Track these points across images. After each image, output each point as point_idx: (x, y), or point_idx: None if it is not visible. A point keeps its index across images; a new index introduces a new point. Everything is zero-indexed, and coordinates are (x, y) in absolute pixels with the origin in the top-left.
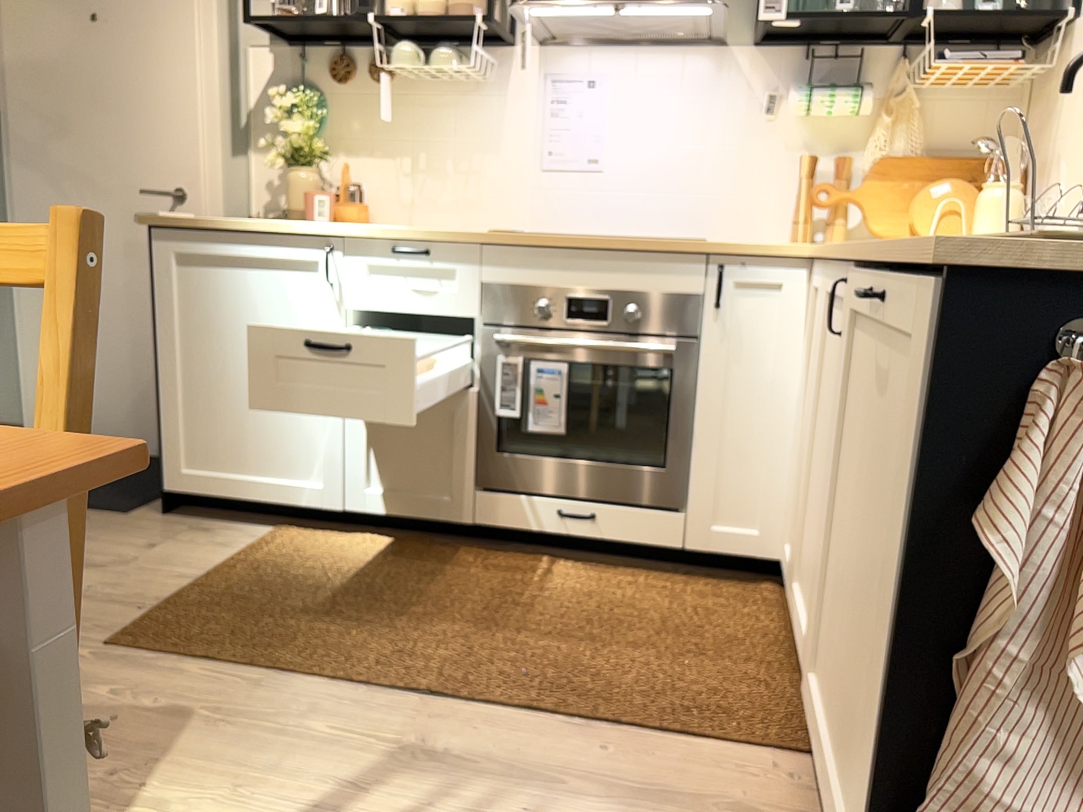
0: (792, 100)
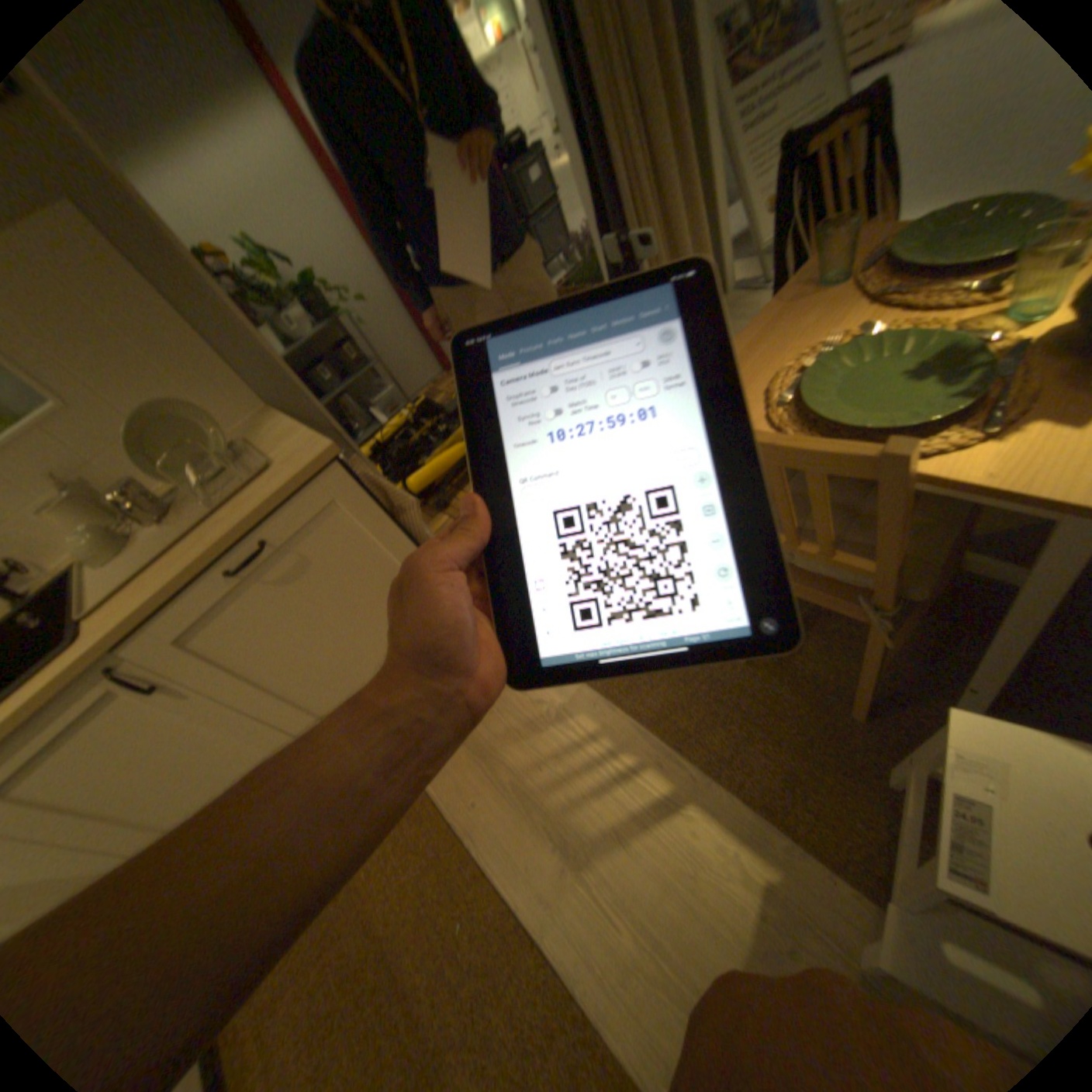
0: None
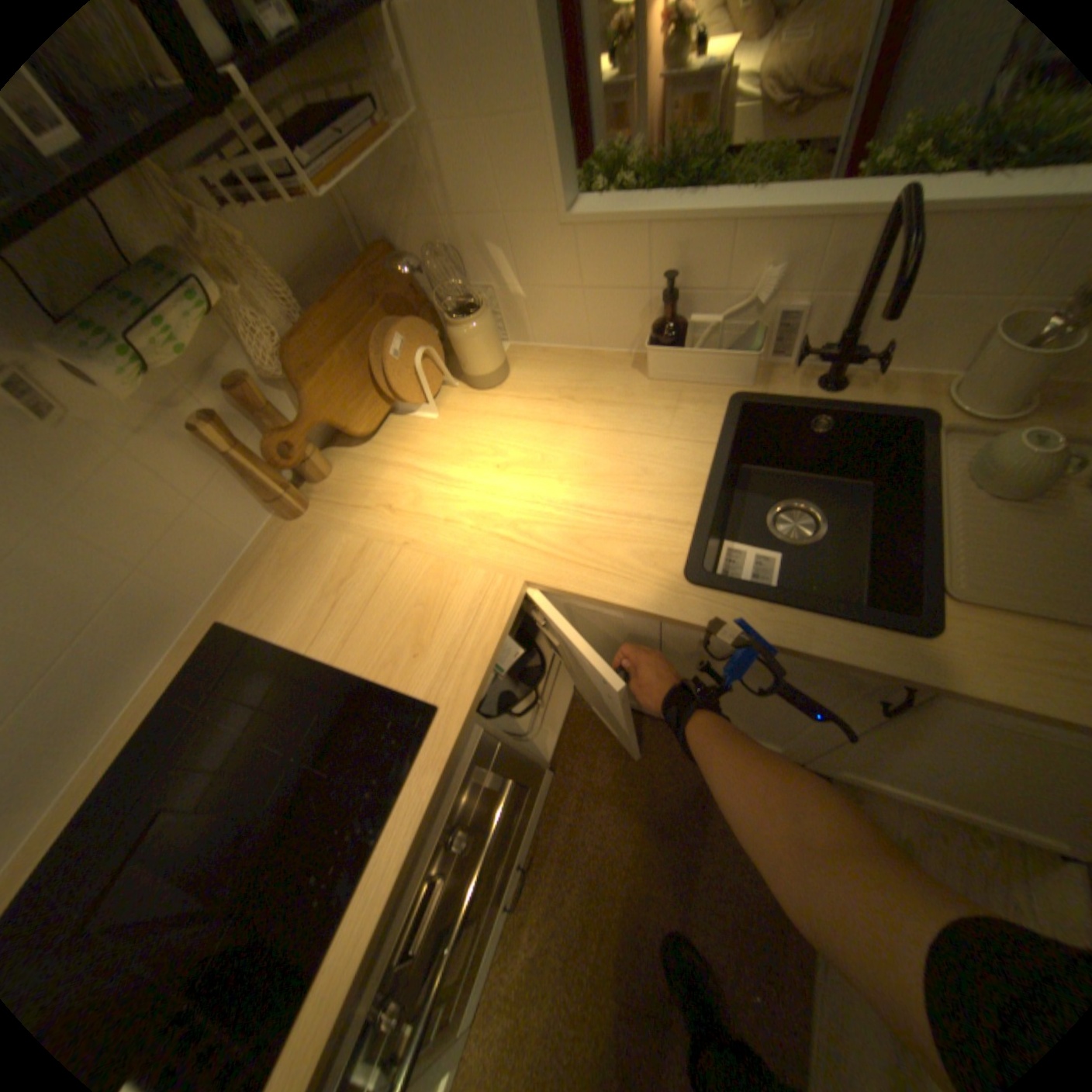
0: (105, 377)
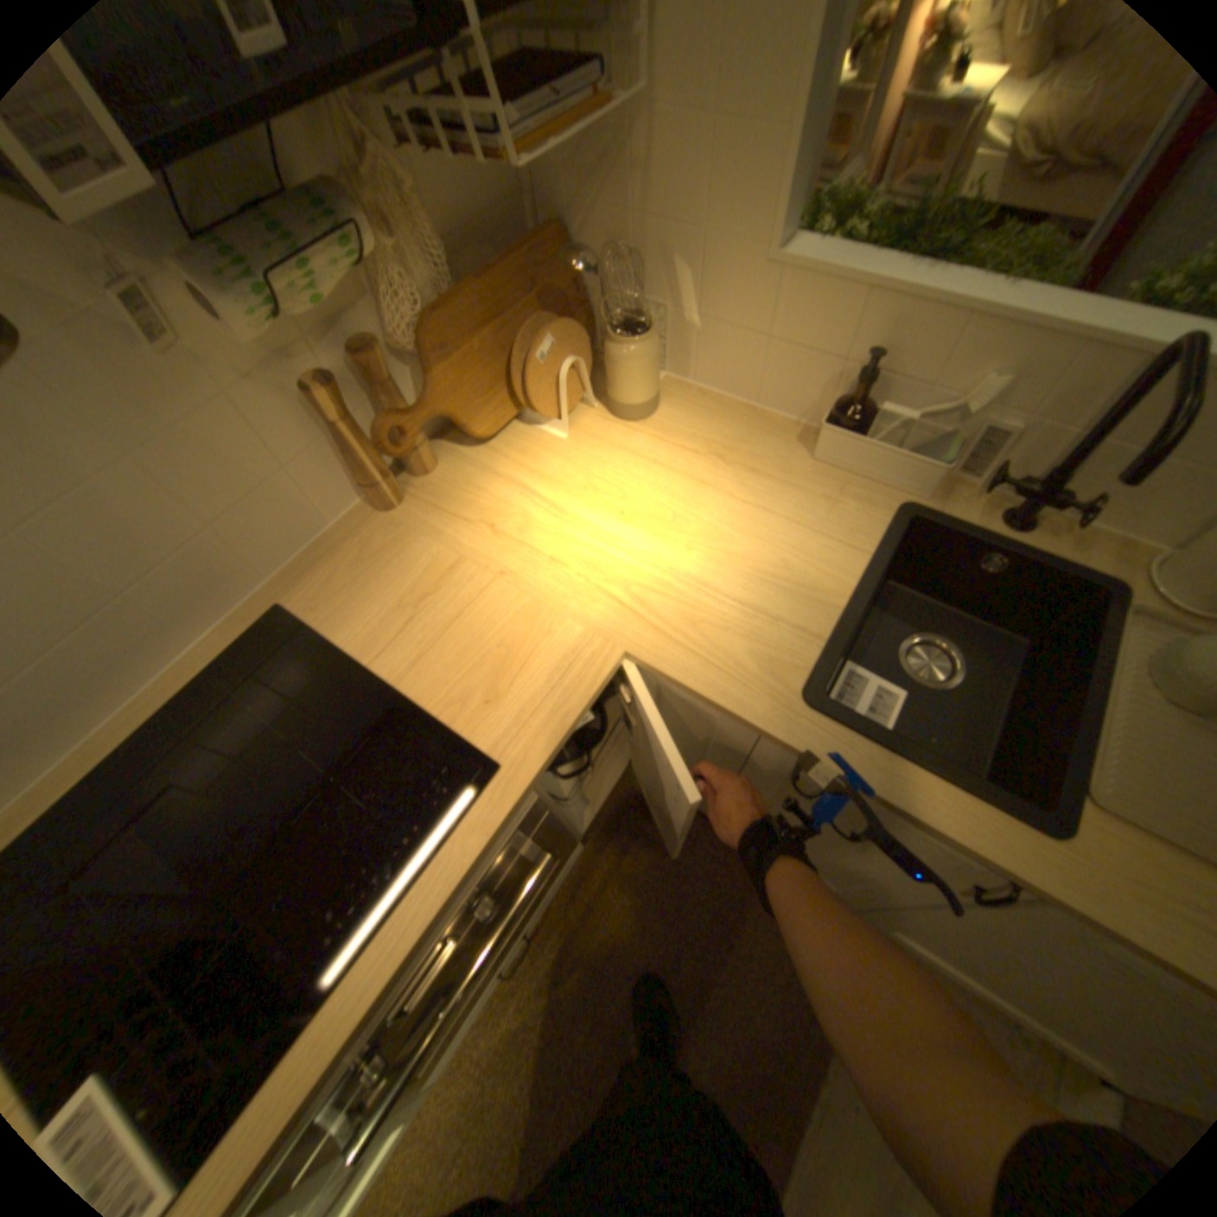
0: (232, 316)
